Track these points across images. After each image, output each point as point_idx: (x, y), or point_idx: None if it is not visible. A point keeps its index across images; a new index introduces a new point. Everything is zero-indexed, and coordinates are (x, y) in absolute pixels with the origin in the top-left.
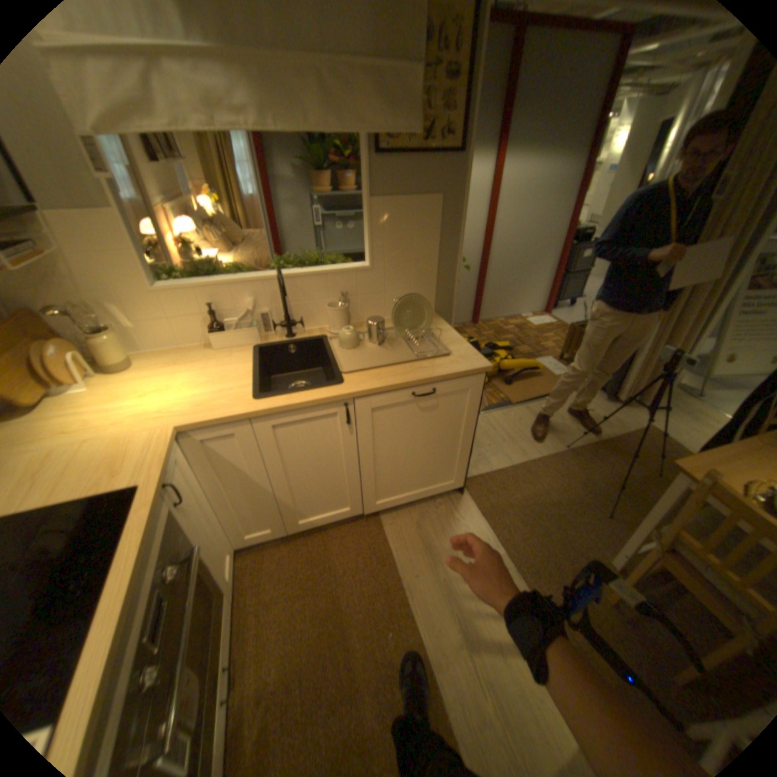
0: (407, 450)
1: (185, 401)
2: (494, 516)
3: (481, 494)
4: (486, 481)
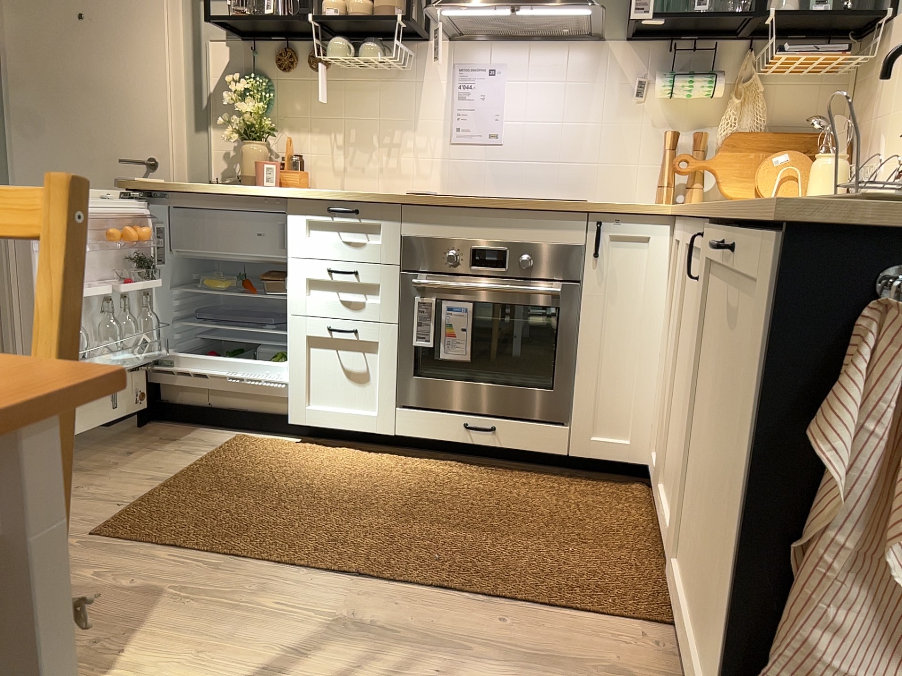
0: (714, 450)
1: None
2: None
3: None
4: None
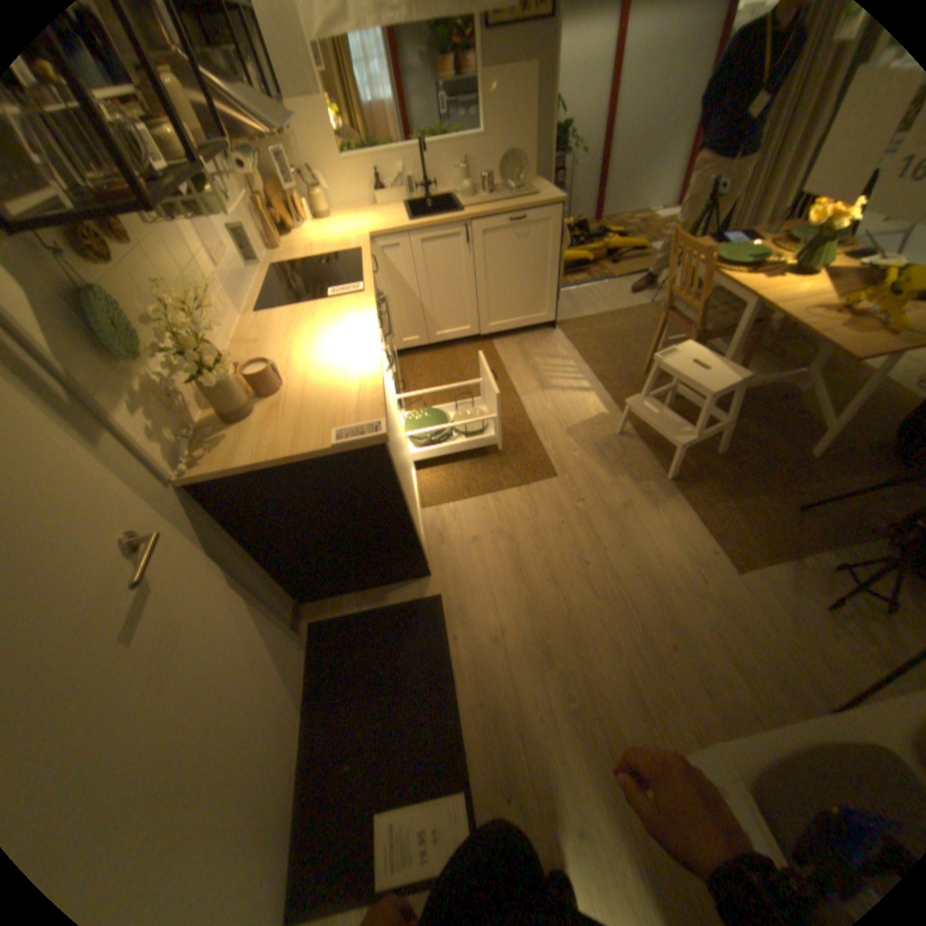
0: (509, 275)
1: (371, 225)
2: (576, 338)
3: (570, 328)
4: (576, 321)
